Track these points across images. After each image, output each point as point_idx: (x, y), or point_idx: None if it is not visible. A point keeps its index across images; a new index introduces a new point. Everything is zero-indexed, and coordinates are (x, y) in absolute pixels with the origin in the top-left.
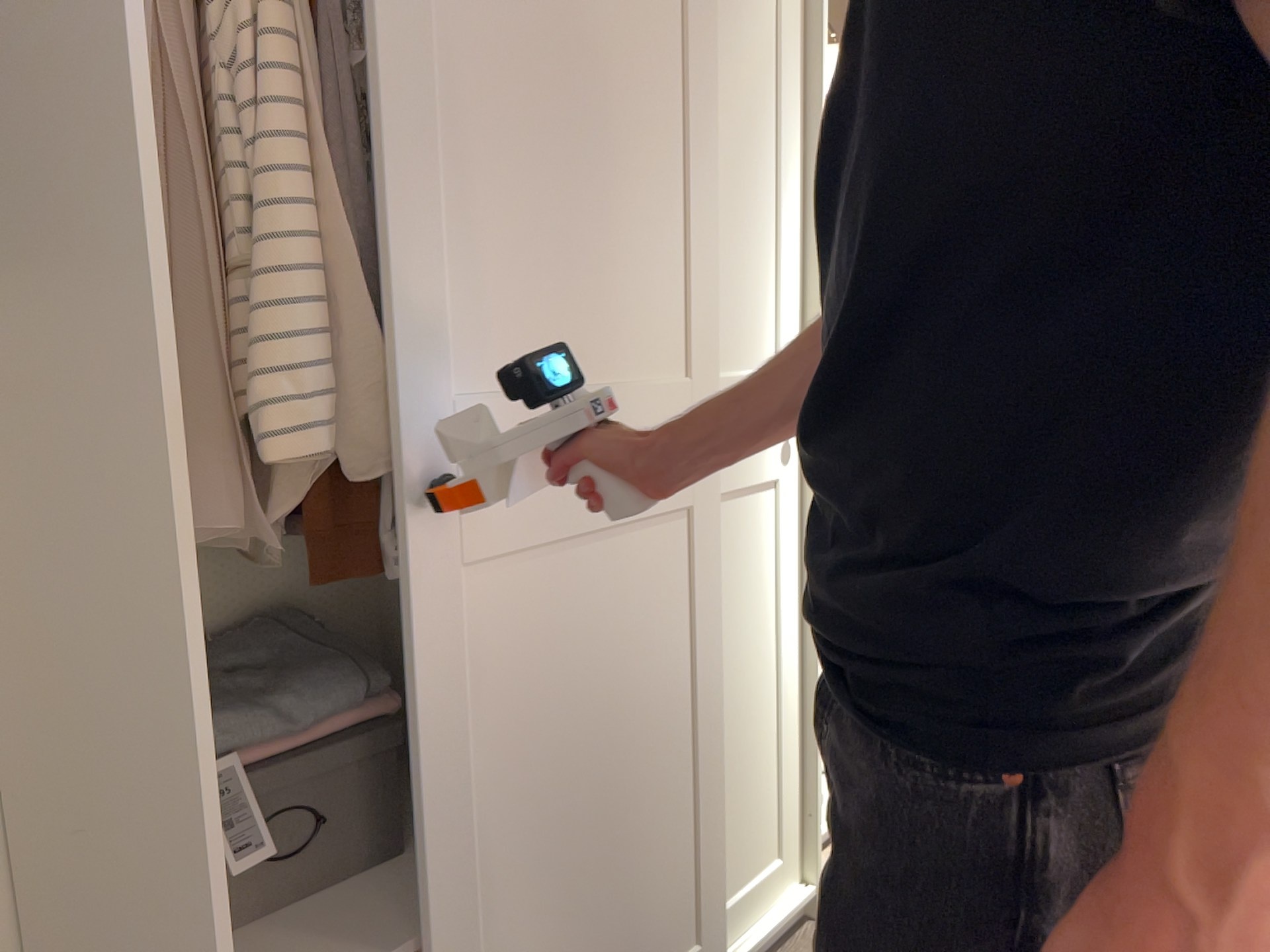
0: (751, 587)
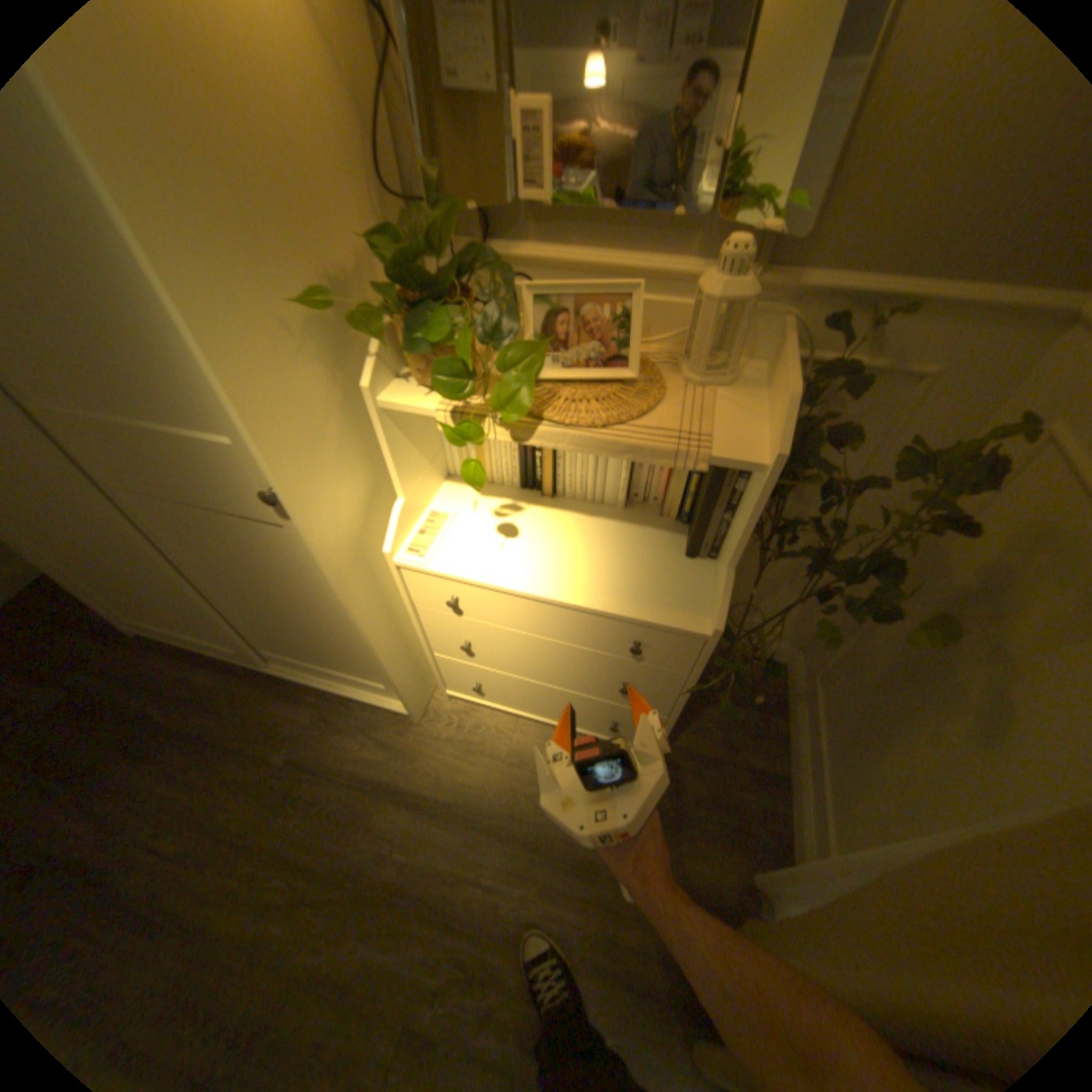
0: (294, 579)
